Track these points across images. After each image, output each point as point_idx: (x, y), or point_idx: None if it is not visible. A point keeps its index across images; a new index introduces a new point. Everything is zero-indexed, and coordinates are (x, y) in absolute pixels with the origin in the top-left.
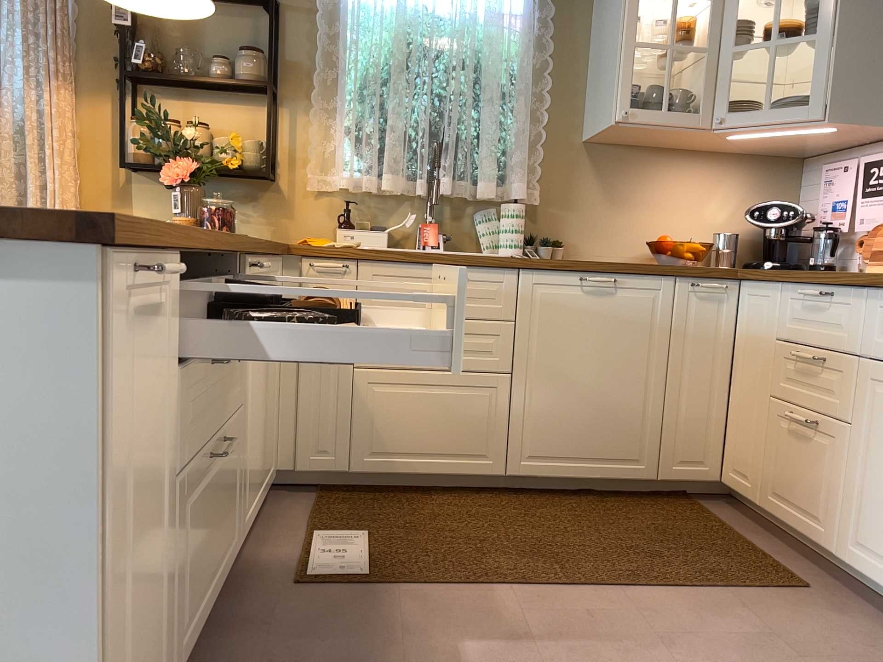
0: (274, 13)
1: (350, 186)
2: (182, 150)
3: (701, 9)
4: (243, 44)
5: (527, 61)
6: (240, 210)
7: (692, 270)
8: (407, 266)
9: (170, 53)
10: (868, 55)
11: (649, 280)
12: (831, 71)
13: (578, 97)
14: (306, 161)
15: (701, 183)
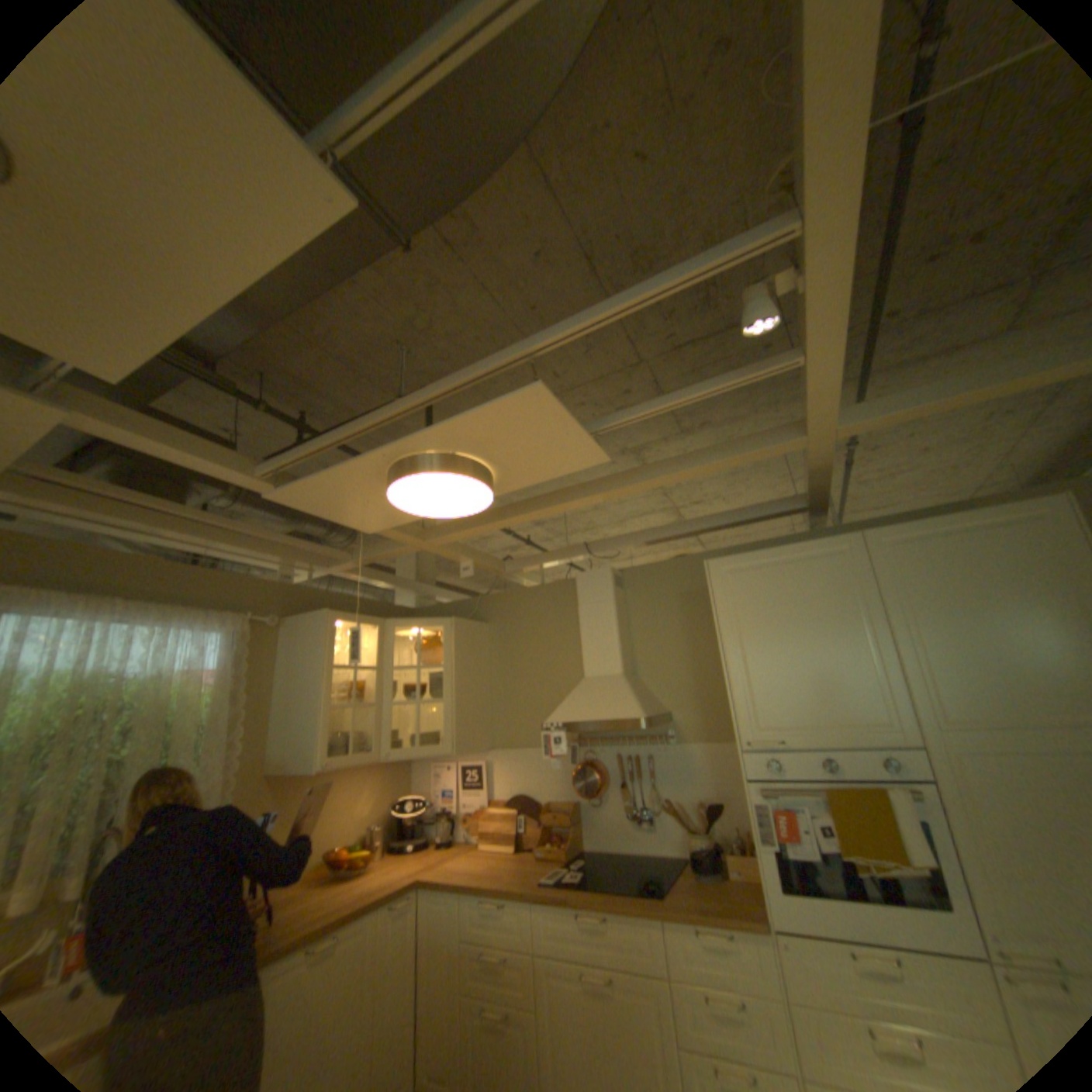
0: None
1: None
2: None
3: (360, 670)
4: None
5: (219, 719)
6: None
7: (388, 900)
8: None
9: None
10: (466, 712)
11: (358, 926)
12: (451, 724)
13: (258, 739)
14: None
15: (351, 791)
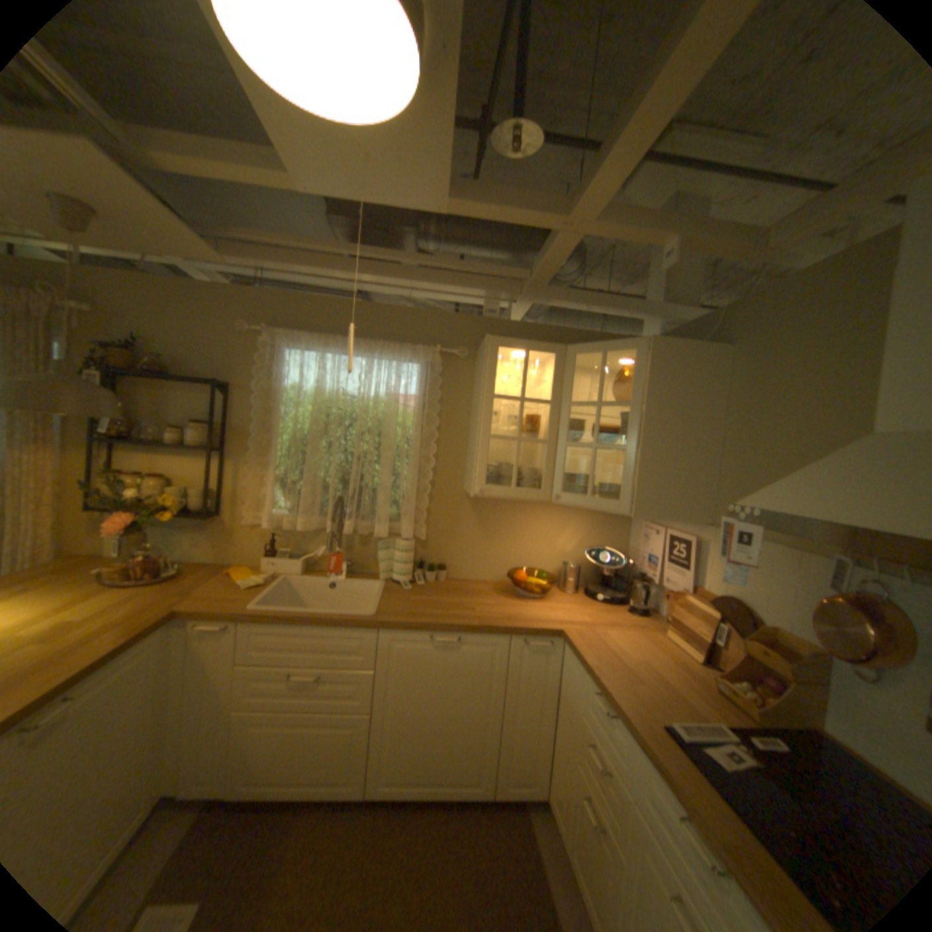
0: (213, 395)
1: (270, 528)
2: (121, 506)
3: (549, 403)
4: (197, 411)
5: (416, 433)
6: (188, 537)
7: (523, 632)
8: (279, 628)
9: (137, 417)
10: (666, 467)
11: (487, 638)
12: (637, 477)
13: (460, 456)
14: (244, 501)
15: (554, 522)
